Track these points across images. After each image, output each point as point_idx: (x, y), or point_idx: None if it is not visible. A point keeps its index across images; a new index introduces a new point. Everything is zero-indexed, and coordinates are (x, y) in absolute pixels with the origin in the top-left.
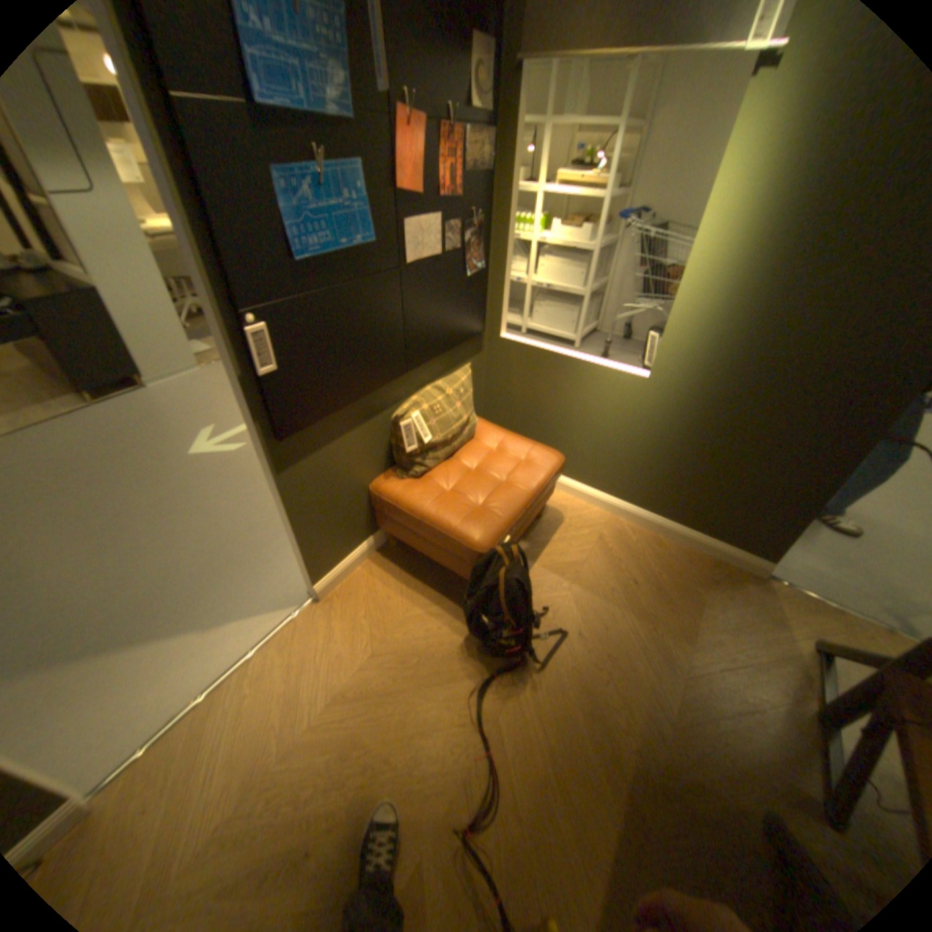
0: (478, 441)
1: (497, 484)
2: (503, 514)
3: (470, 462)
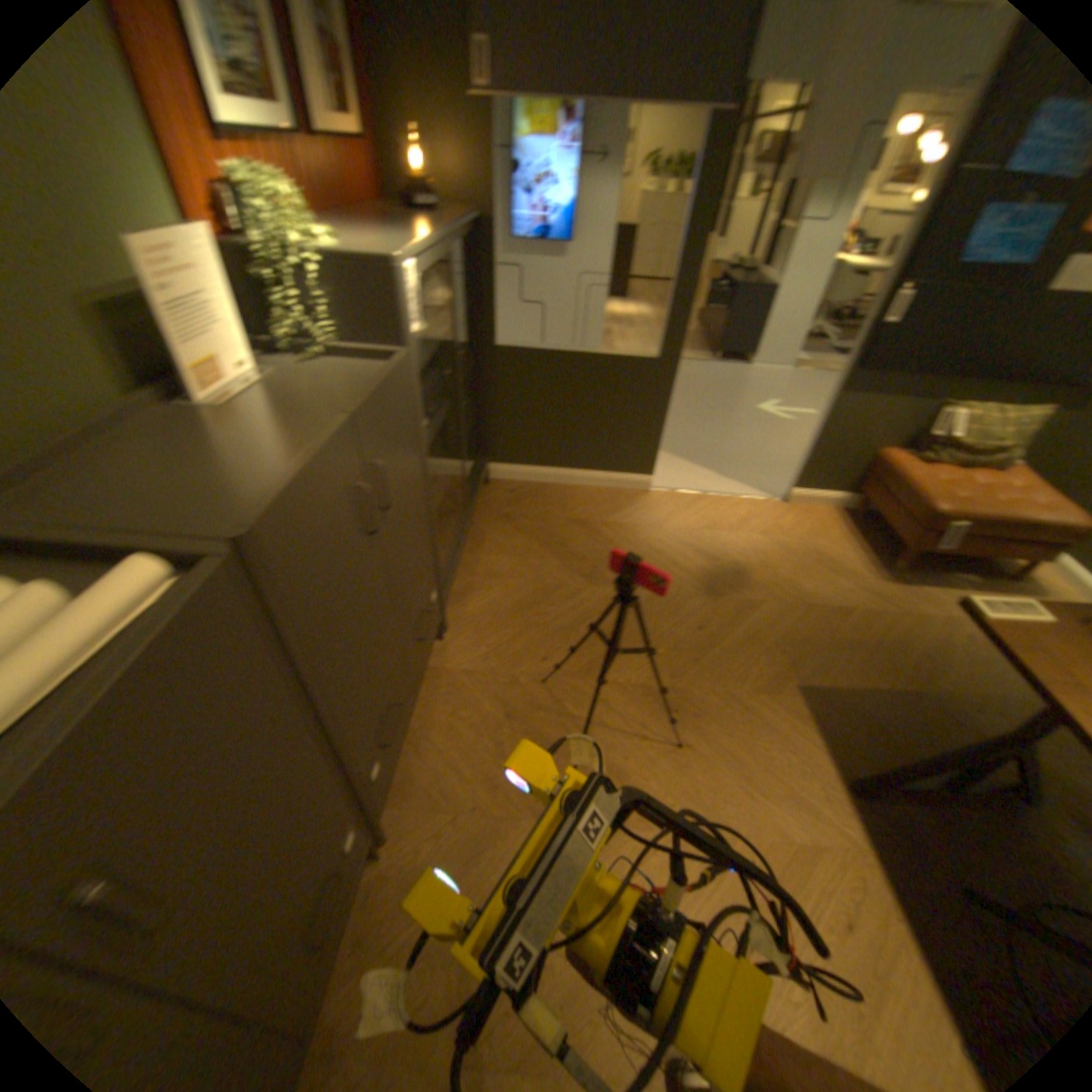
0: (1007, 476)
1: (994, 498)
2: (980, 509)
3: (983, 479)
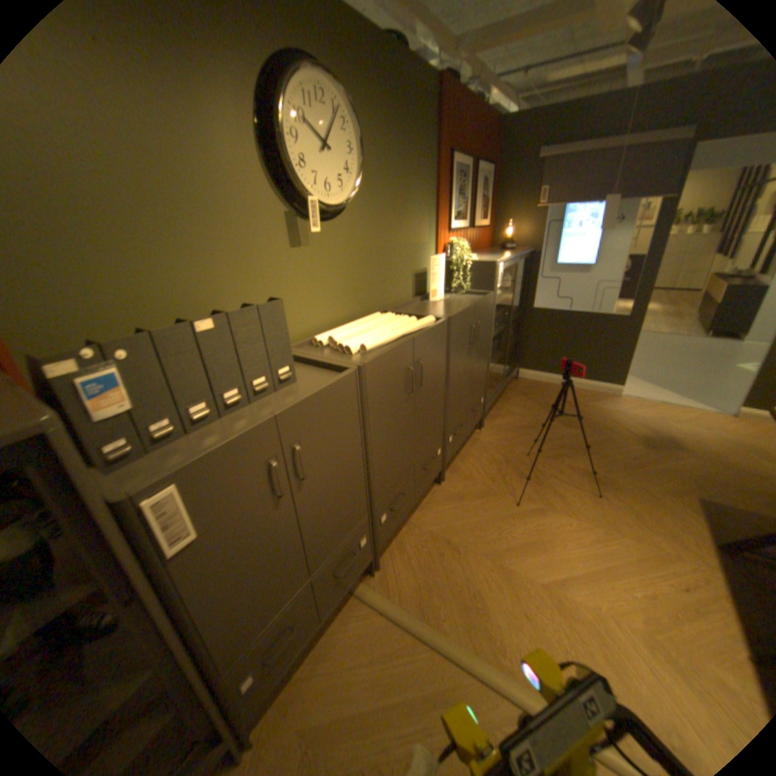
0: None
1: None
2: None
3: None
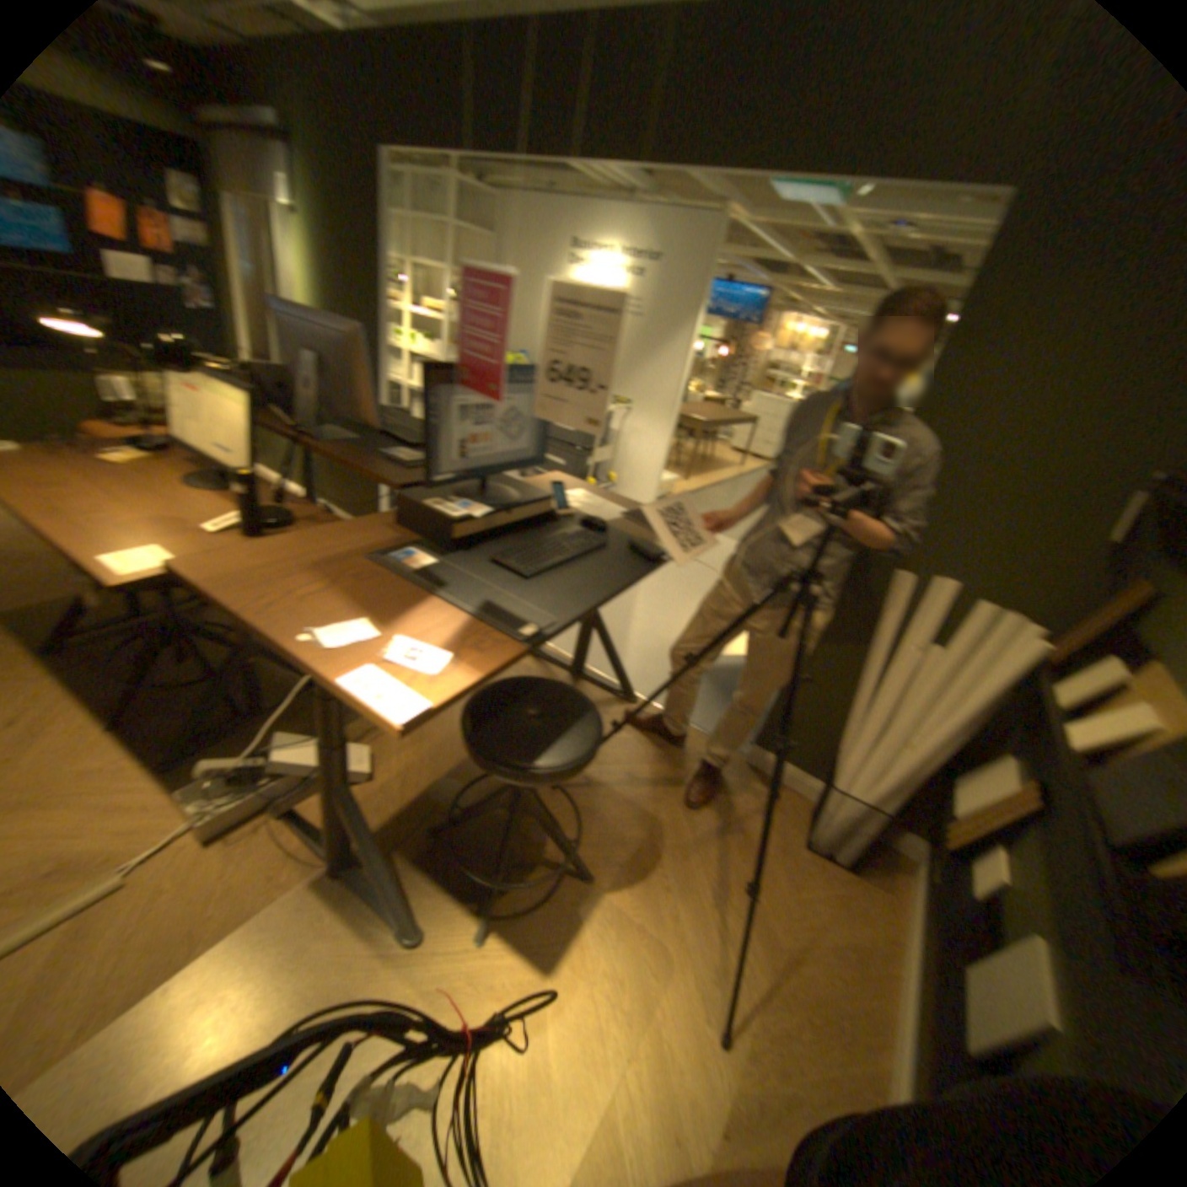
0: None
1: None
2: None
3: None
